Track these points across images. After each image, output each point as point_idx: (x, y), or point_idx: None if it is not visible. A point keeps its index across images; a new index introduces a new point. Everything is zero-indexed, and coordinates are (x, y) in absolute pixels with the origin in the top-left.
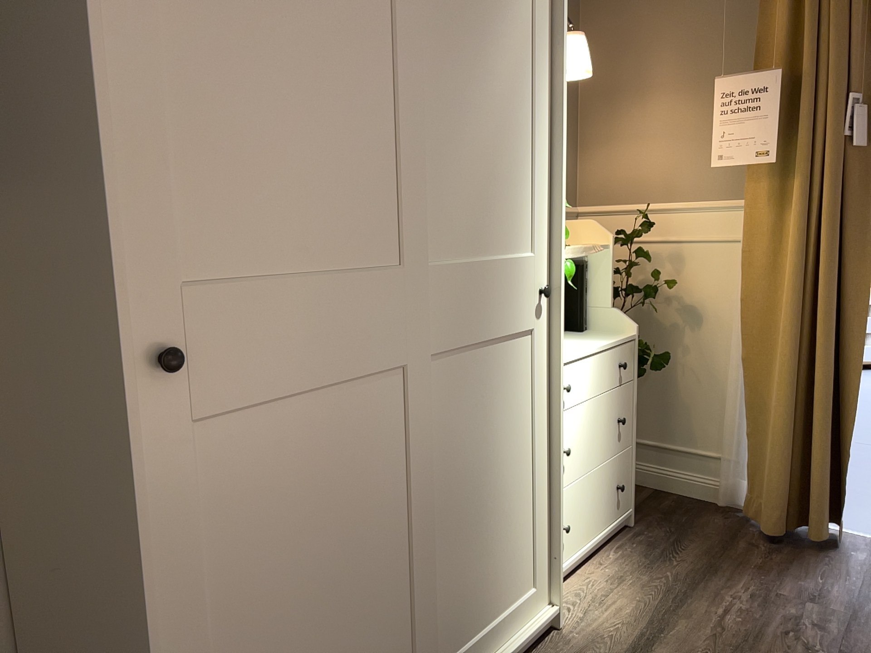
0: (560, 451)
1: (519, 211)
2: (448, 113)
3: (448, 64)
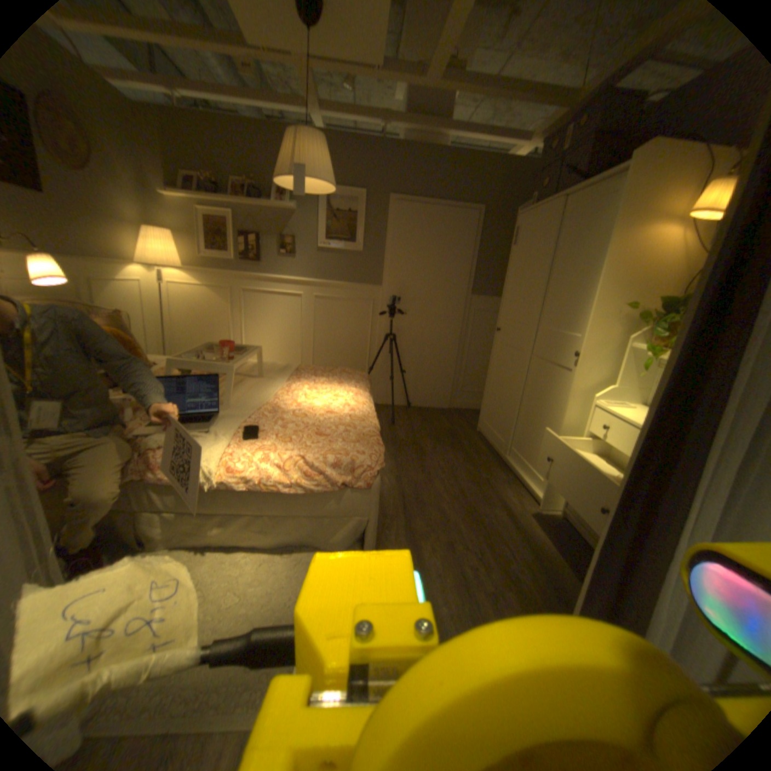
0: (562, 431)
1: (580, 315)
2: (561, 278)
3: (565, 261)
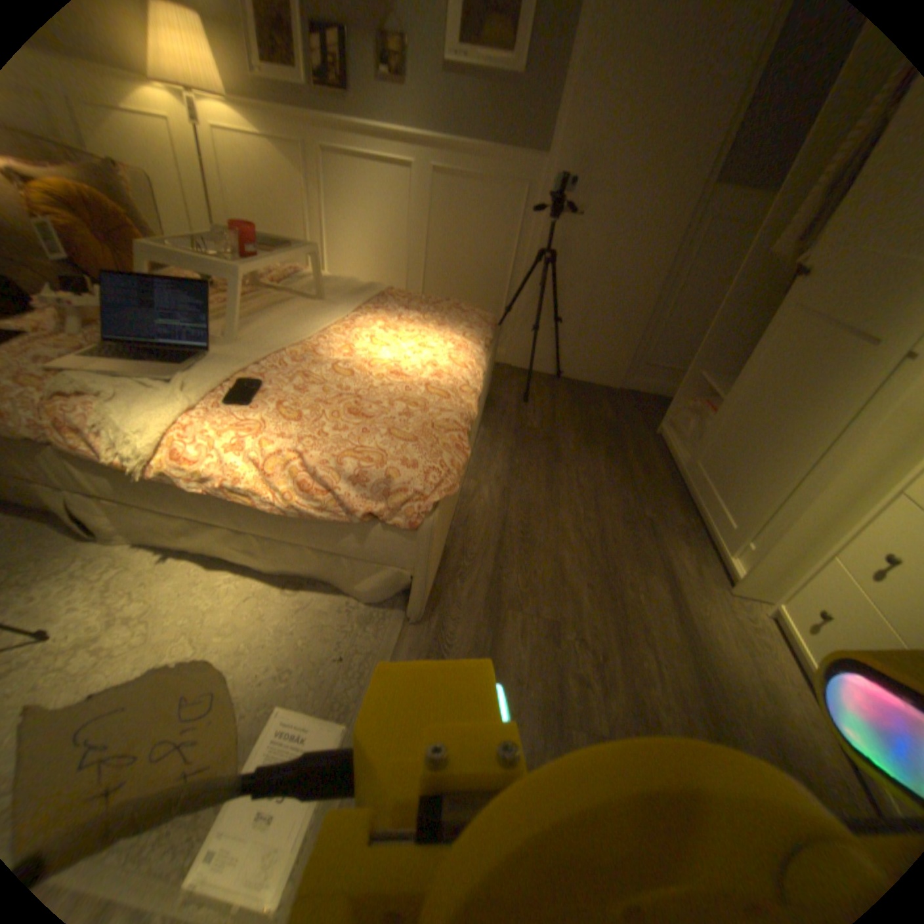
0: (833, 482)
1: None
2: None
3: None
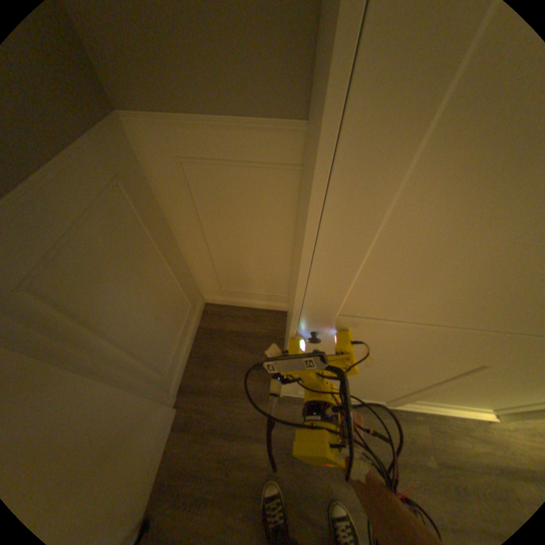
0: None
1: None
2: None
3: None
